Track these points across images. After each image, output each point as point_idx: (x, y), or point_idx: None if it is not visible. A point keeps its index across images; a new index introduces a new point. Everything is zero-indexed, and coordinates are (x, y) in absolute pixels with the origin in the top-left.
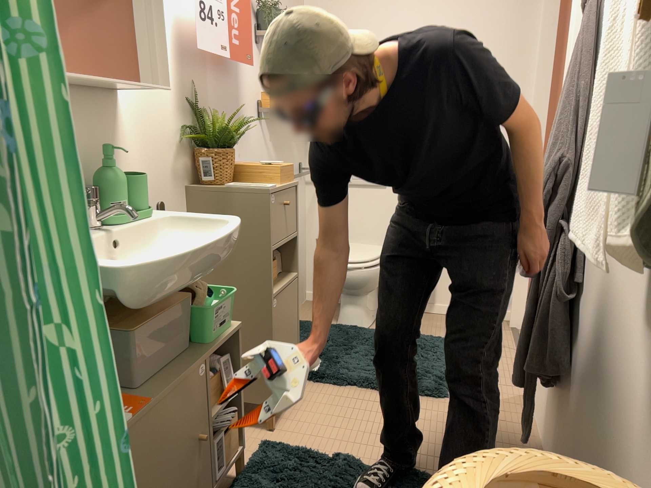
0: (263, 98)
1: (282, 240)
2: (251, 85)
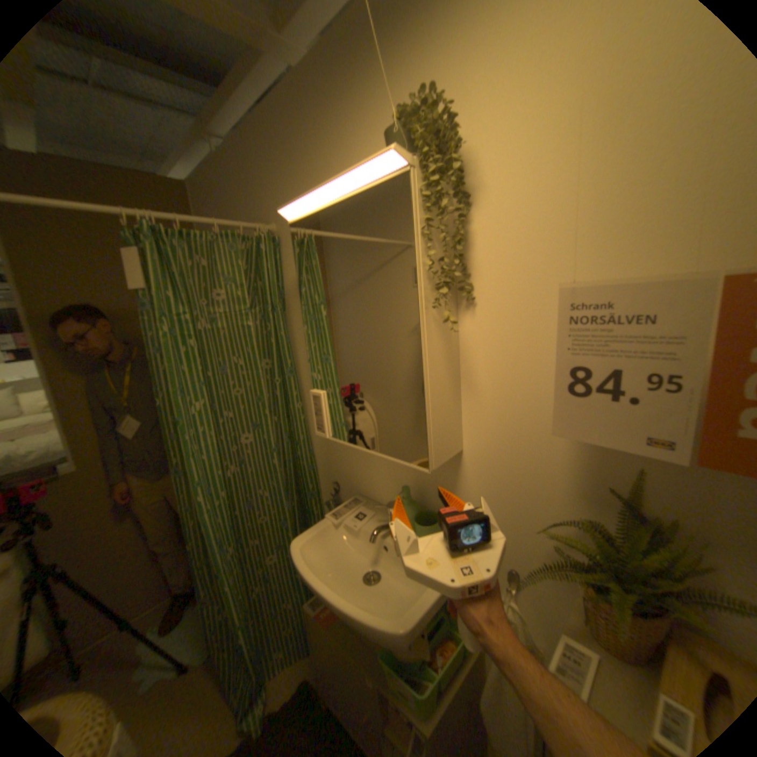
0: None
1: None
2: None
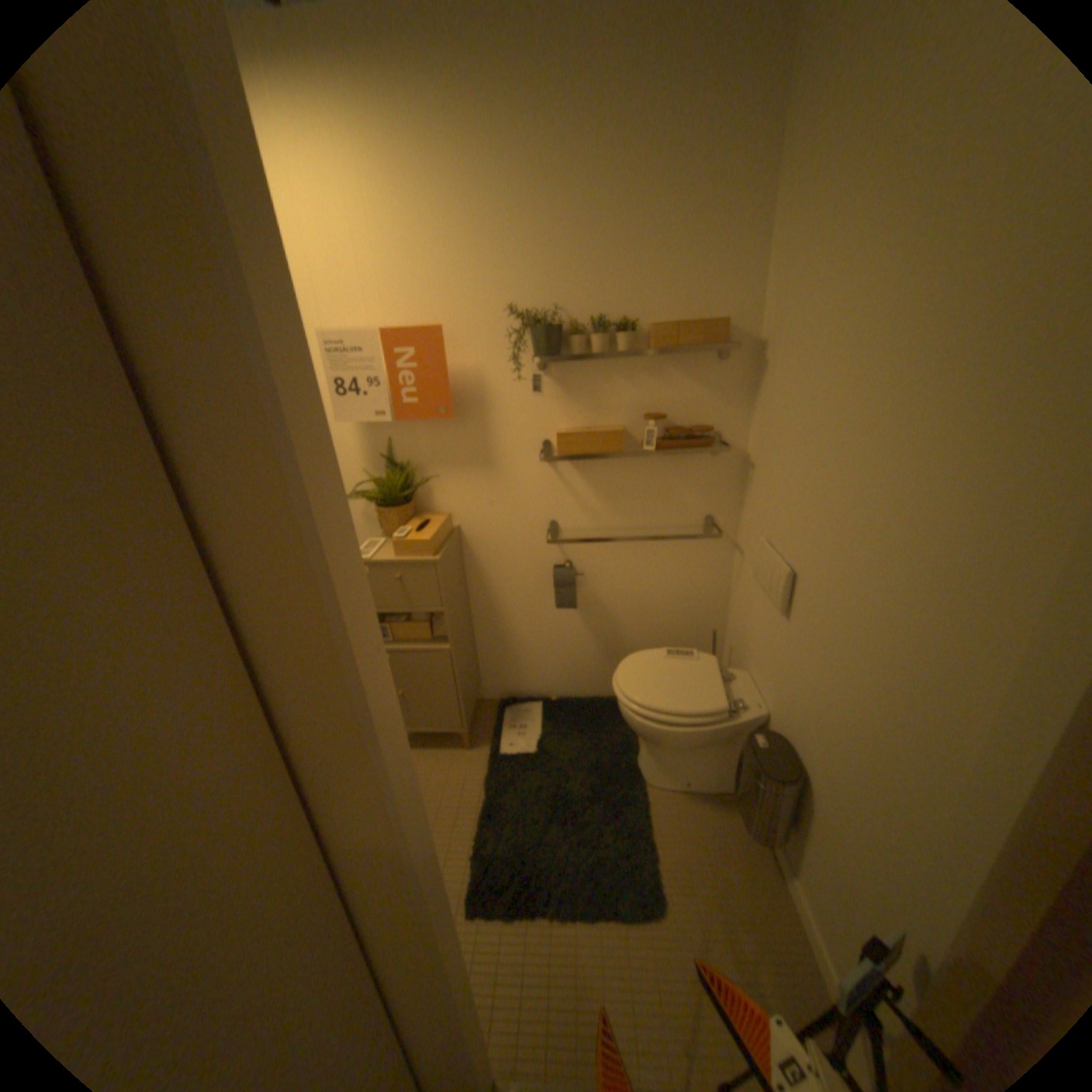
0: (558, 433)
1: (396, 609)
2: (519, 422)
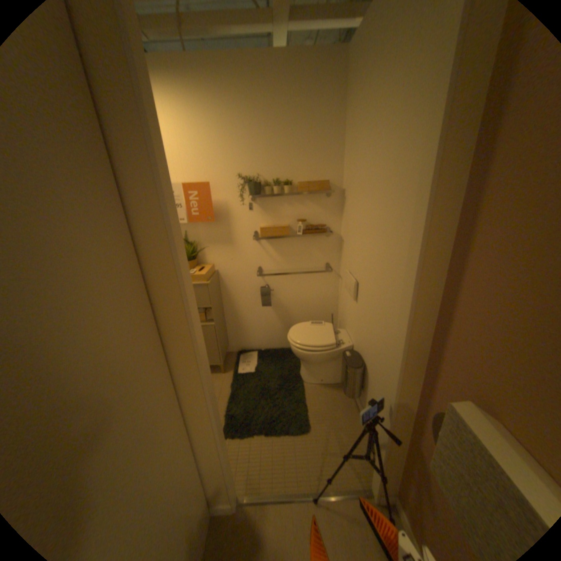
0: (260, 228)
1: None
2: (244, 223)
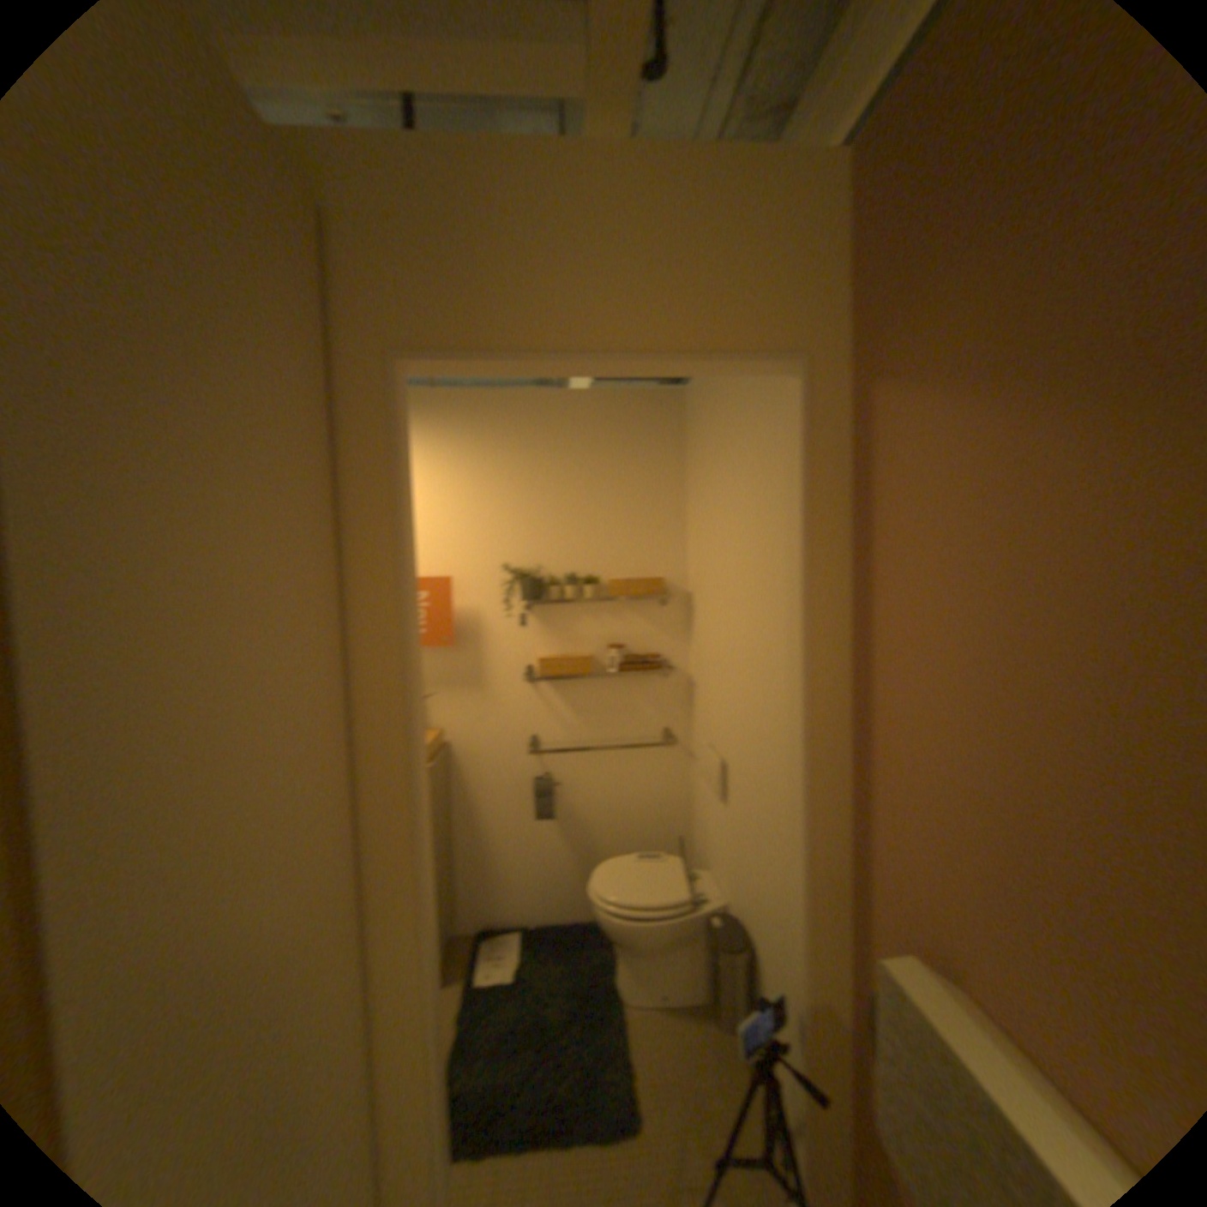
0: (537, 660)
1: None
2: (505, 650)
